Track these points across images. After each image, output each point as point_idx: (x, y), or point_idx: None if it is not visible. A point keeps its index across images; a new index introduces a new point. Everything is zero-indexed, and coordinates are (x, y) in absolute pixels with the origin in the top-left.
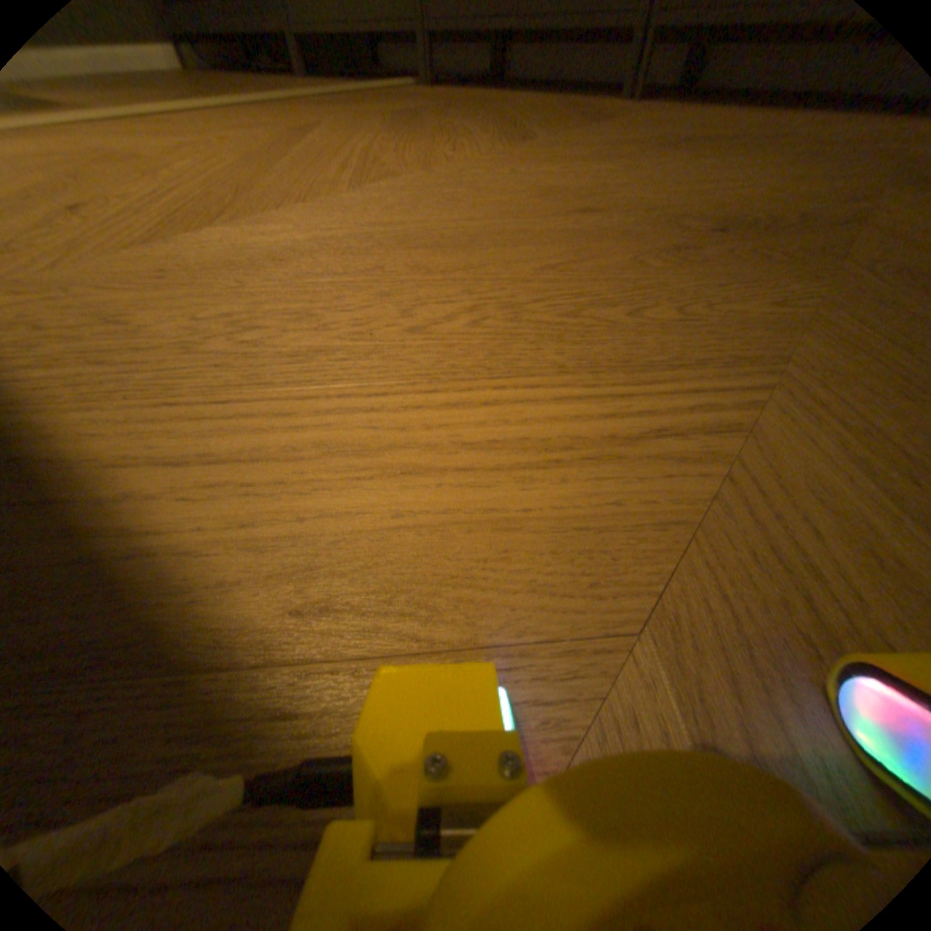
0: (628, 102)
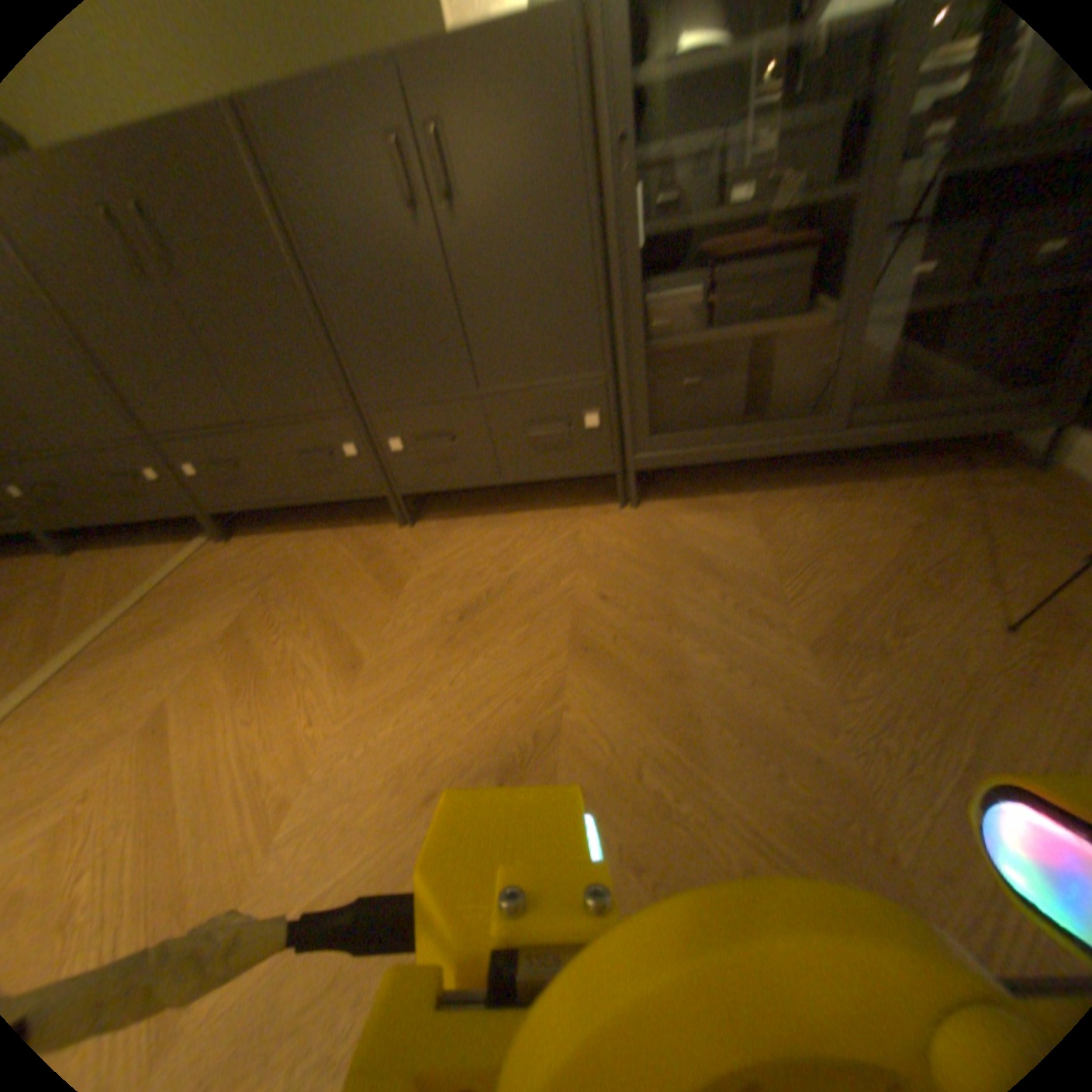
0: (407, 530)
